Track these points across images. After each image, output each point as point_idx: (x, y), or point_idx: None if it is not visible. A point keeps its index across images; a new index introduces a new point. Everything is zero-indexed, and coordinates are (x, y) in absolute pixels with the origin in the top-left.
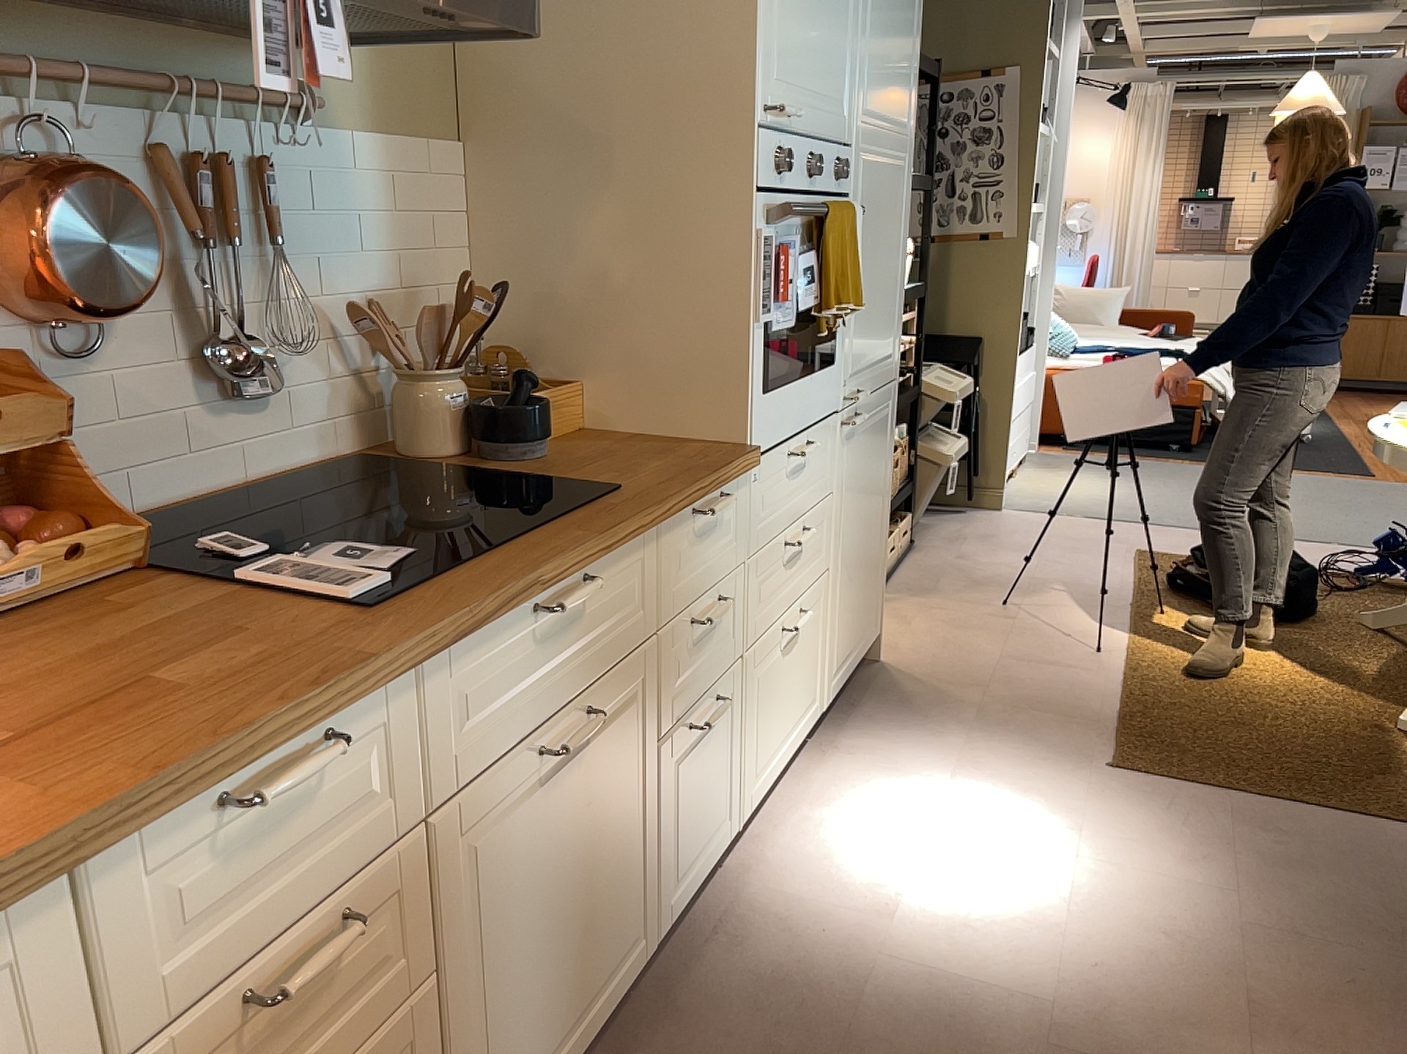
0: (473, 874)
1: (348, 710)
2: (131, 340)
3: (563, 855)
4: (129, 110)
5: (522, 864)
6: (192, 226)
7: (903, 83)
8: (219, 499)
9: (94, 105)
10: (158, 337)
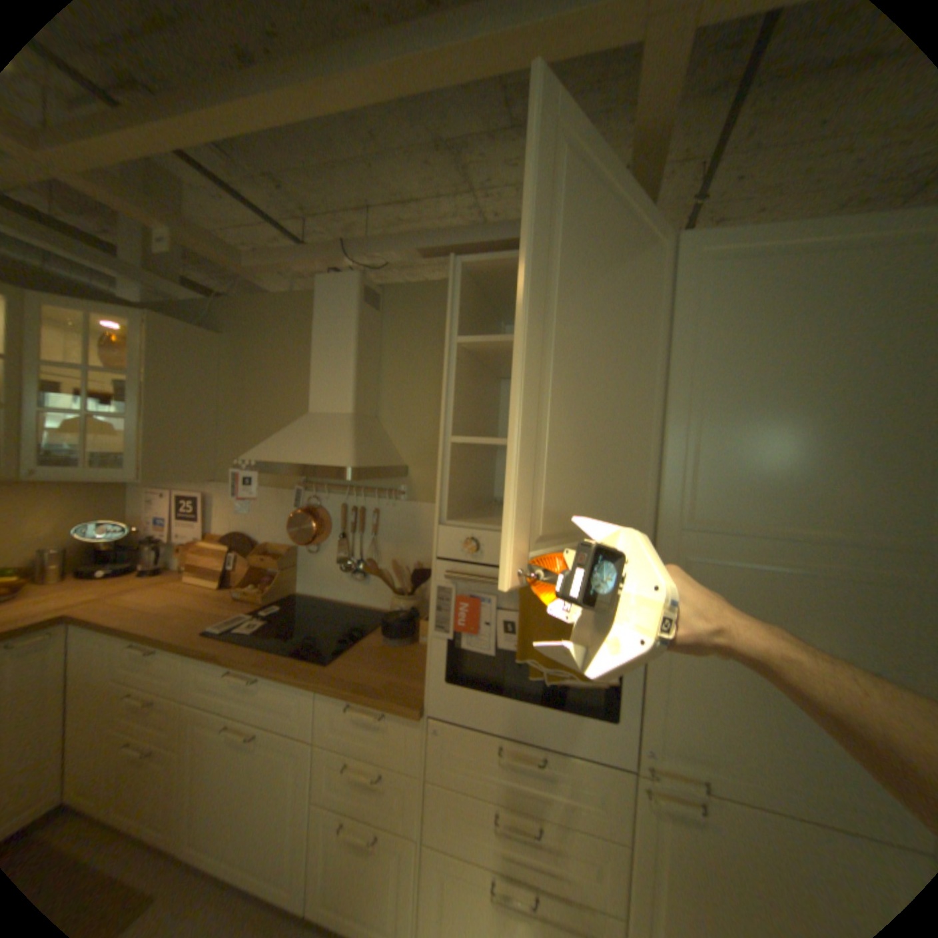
0: (195, 741)
1: (155, 650)
2: (329, 553)
3: (237, 784)
4: (341, 494)
5: (216, 762)
6: (347, 526)
7: (868, 489)
8: (345, 606)
9: (333, 494)
10: (337, 554)
